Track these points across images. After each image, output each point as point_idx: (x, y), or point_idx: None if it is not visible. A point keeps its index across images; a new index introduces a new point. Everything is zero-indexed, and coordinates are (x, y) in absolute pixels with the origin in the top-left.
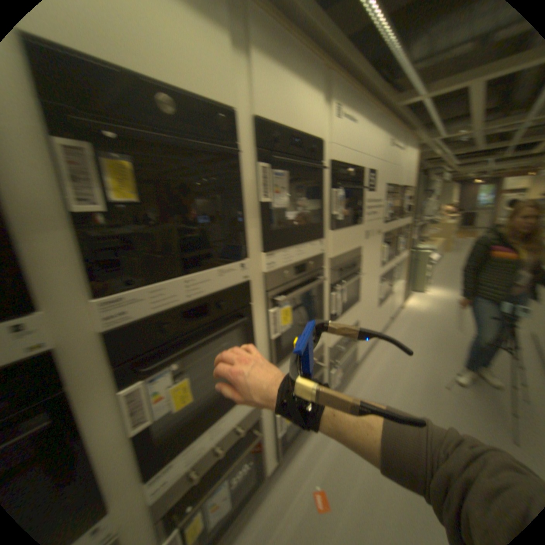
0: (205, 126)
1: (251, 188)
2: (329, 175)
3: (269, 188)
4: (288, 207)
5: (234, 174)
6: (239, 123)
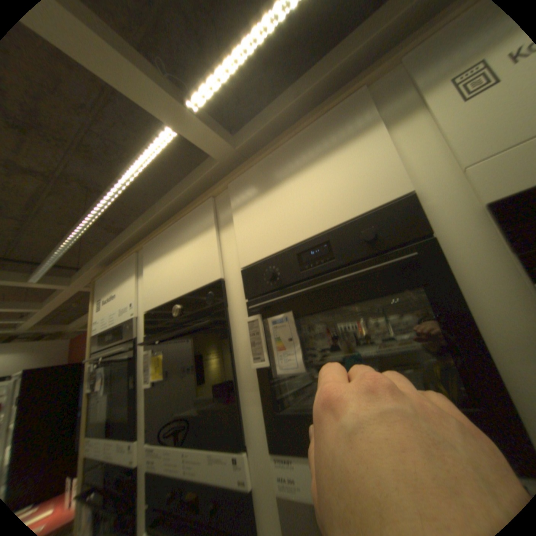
0: (200, 308)
1: (246, 347)
2: (490, 246)
3: (261, 344)
4: (305, 367)
5: (223, 338)
6: (229, 285)
